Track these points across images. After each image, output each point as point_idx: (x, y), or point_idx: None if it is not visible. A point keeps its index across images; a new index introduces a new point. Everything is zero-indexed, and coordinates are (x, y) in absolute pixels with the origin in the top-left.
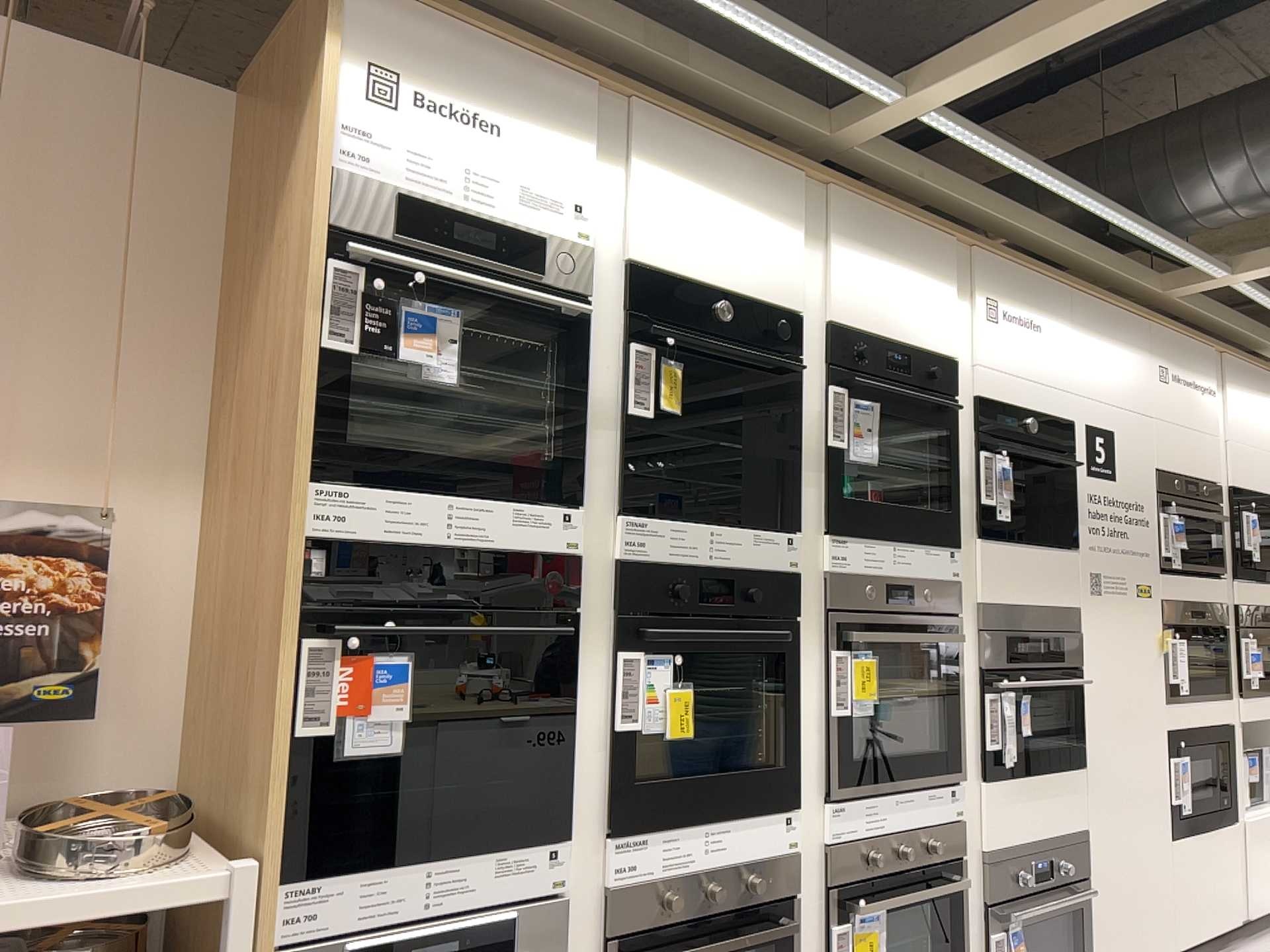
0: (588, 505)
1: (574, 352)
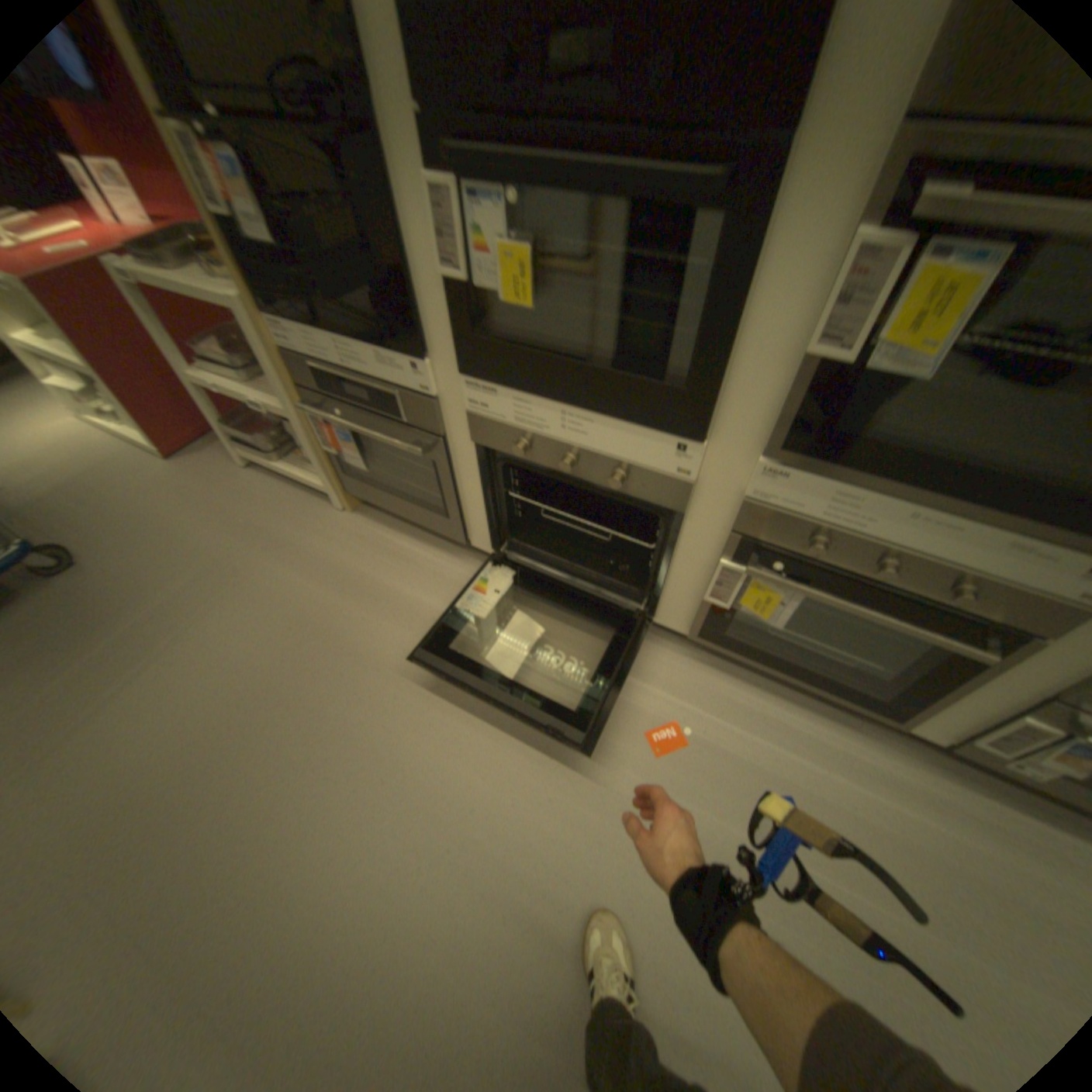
0: None
1: None
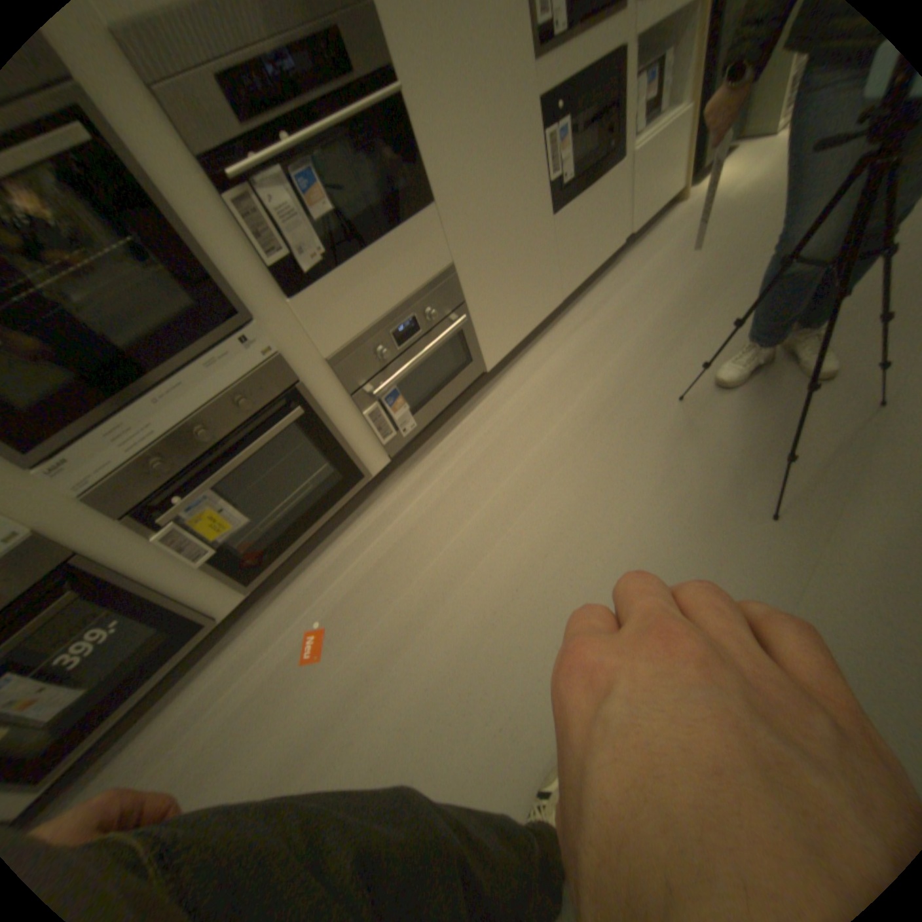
0: None
1: None
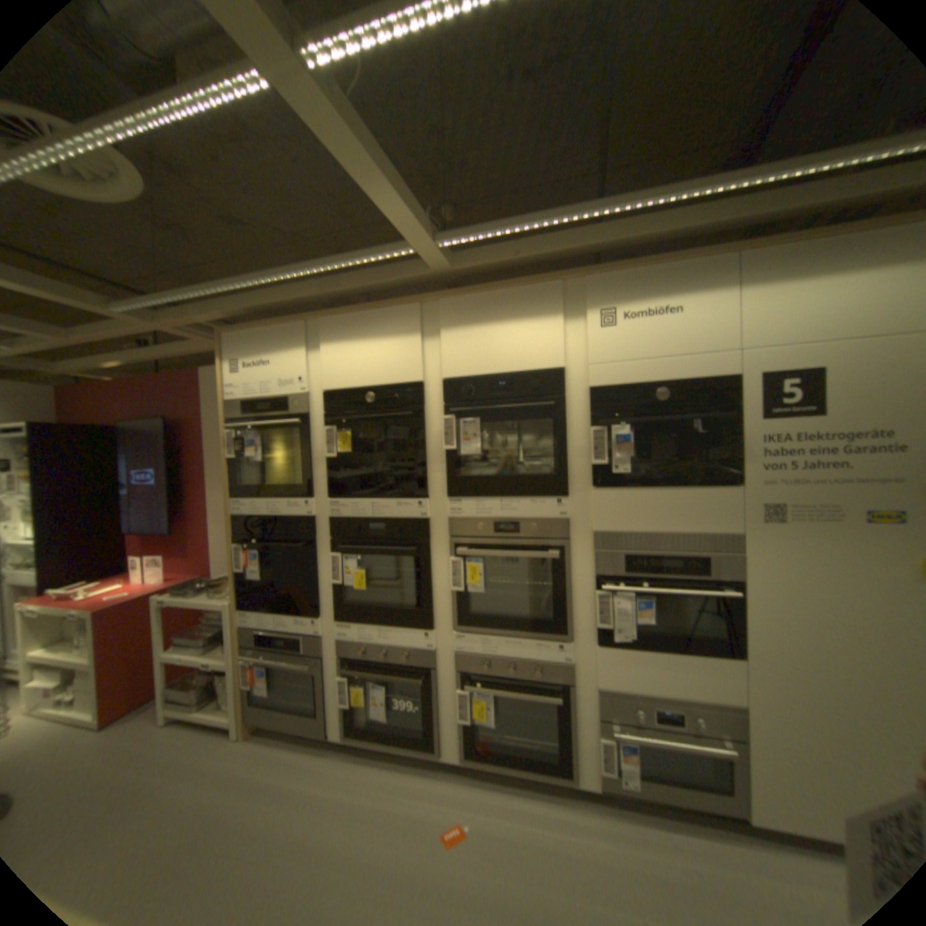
0: (314, 498)
1: (300, 436)
